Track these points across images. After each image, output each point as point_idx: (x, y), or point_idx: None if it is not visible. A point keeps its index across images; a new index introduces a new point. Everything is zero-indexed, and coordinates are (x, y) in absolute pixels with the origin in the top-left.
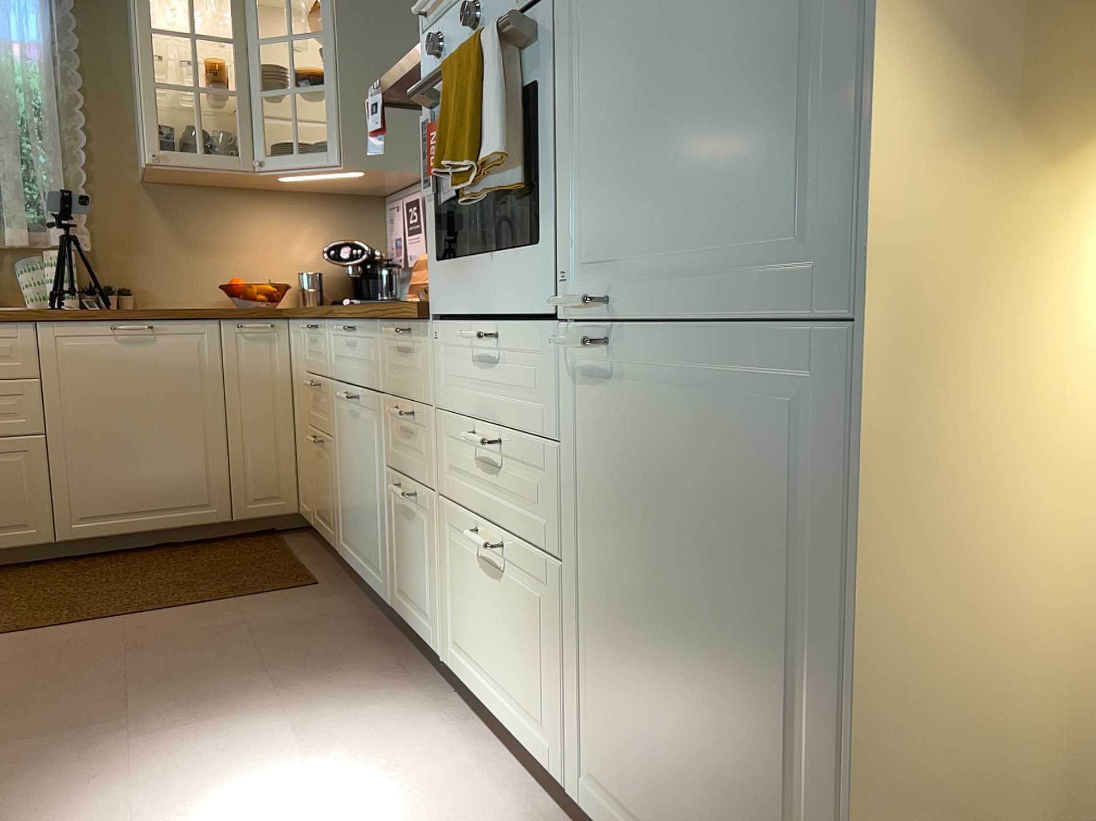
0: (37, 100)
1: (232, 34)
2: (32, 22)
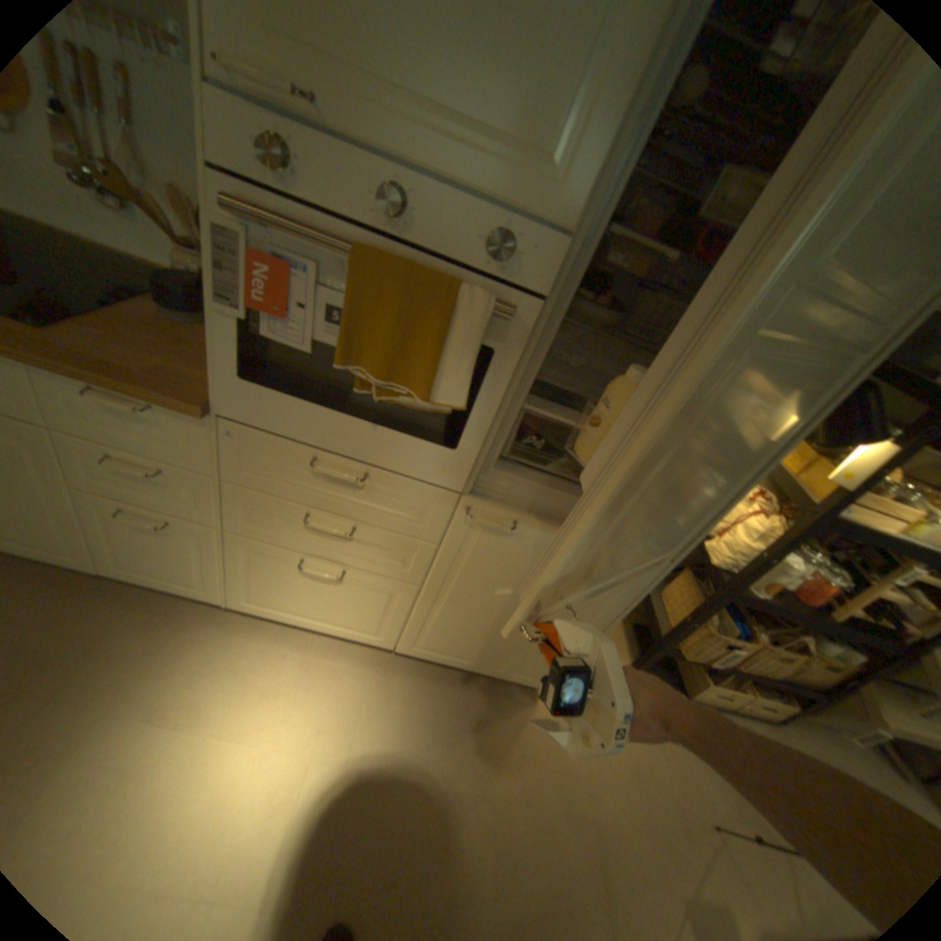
0: None
1: None
2: None
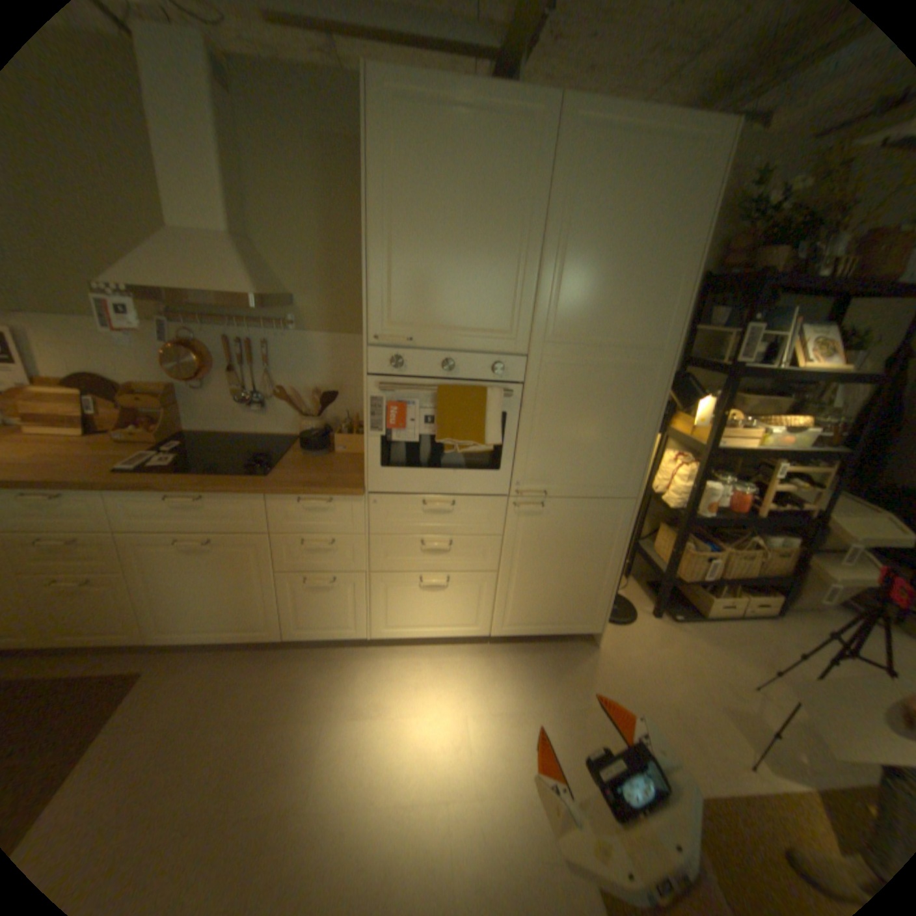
0: None
1: None
2: None
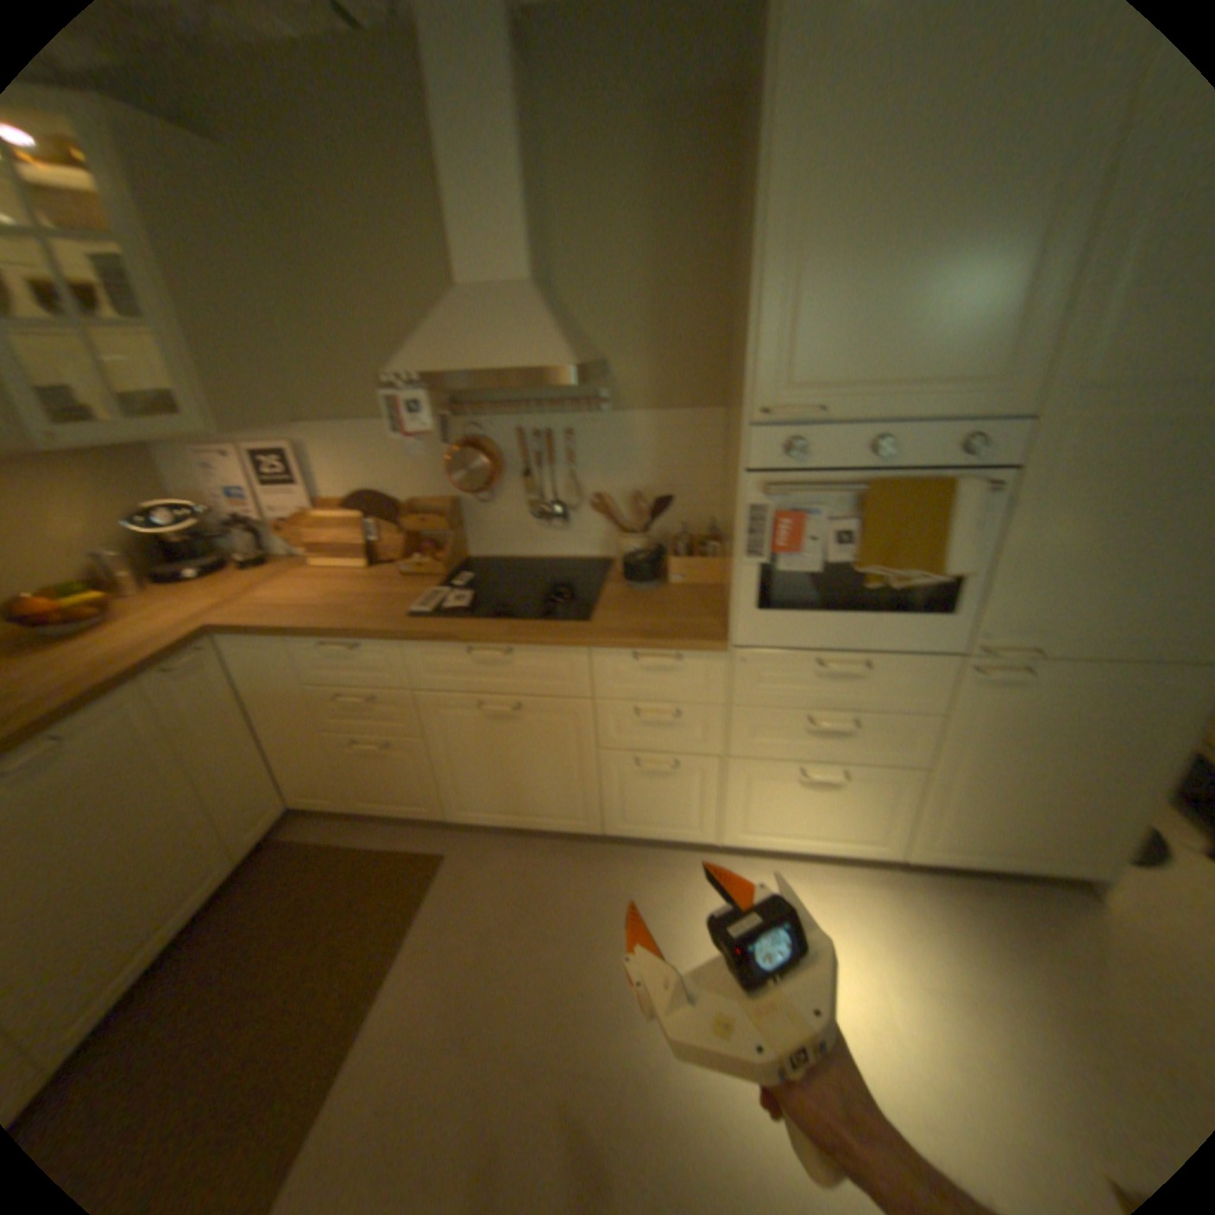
0: None
1: None
2: None
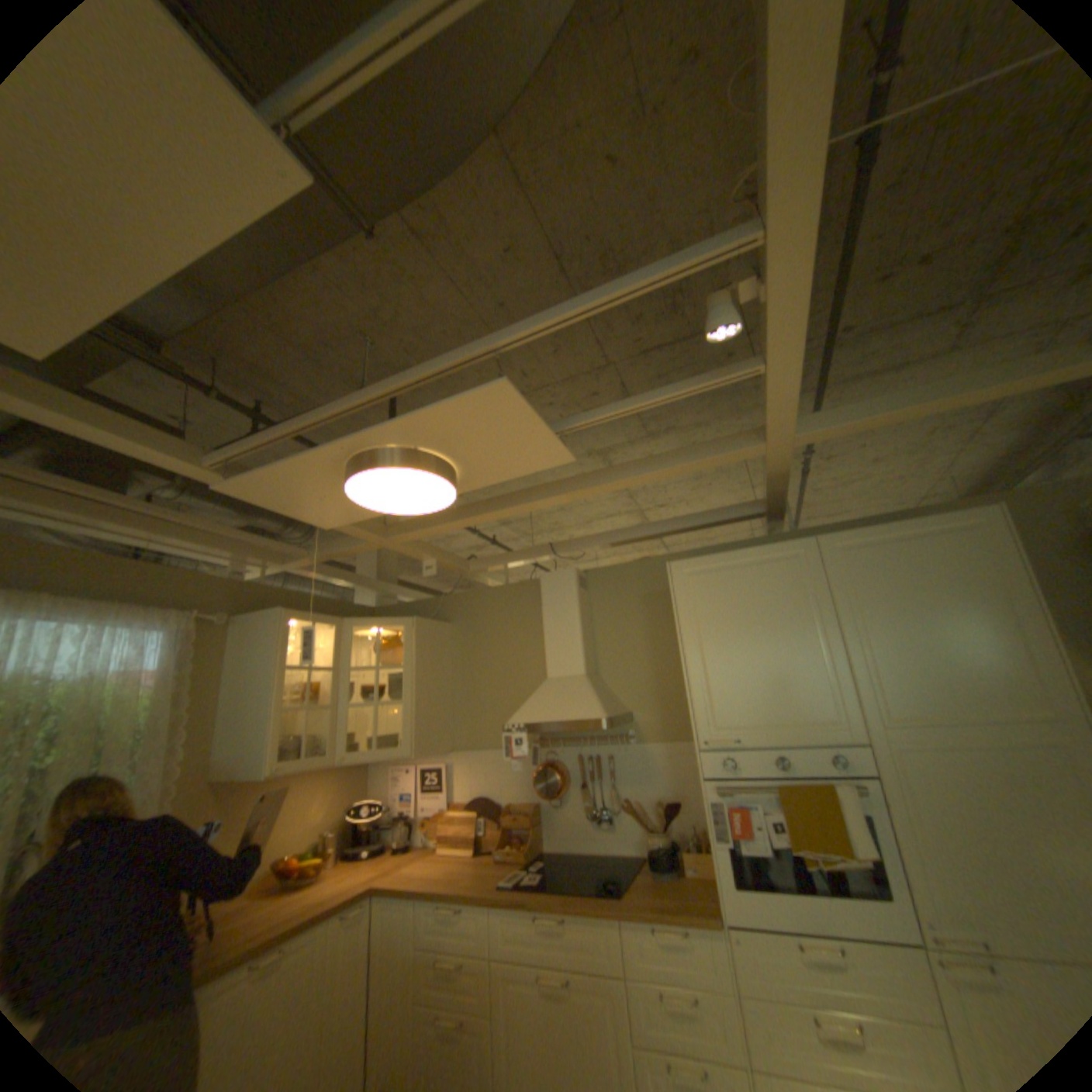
0: (140, 726)
1: (331, 666)
2: (152, 657)
